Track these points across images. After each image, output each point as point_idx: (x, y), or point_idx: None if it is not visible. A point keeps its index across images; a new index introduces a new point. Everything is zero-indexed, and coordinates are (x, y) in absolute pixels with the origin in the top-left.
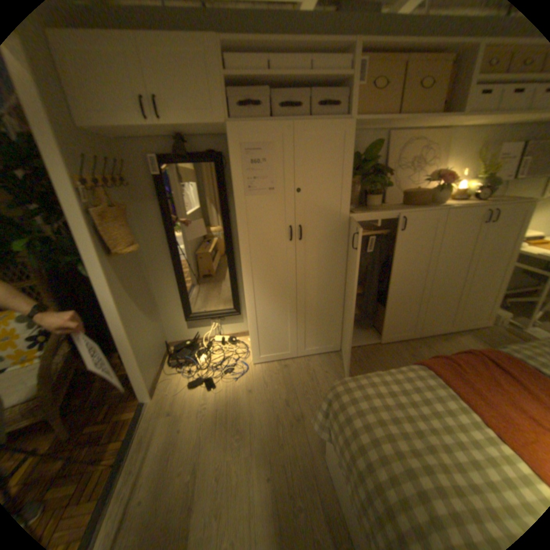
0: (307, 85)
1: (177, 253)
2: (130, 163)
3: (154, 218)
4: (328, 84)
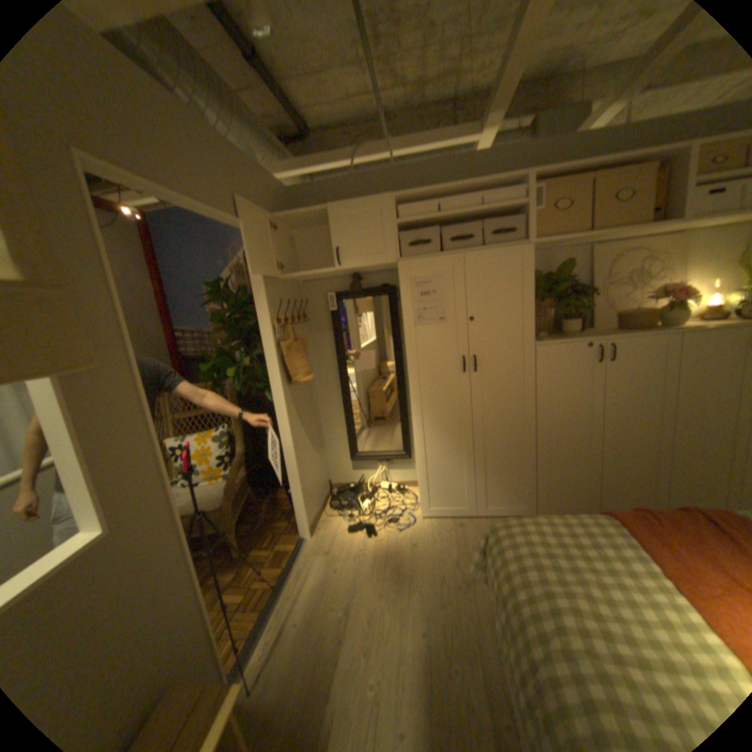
0: (481, 217)
1: (347, 386)
2: (313, 302)
3: (329, 350)
4: (504, 213)
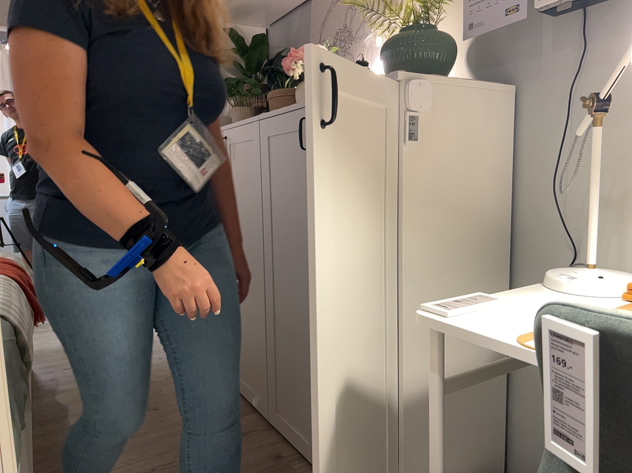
0: None
1: None
2: None
3: None
4: None
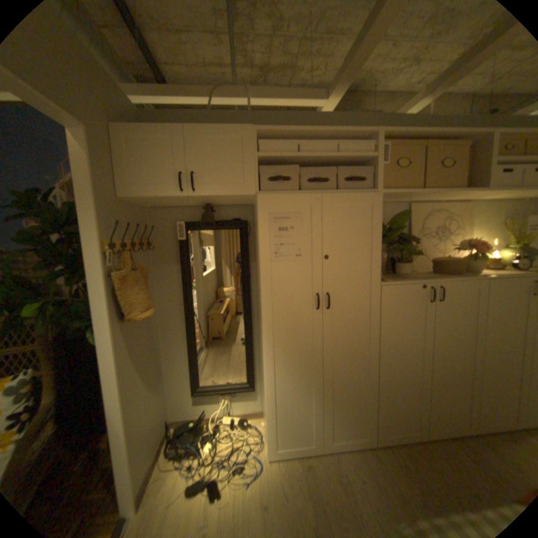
0: (331, 166)
1: (192, 318)
2: (160, 229)
3: (174, 281)
4: (351, 164)
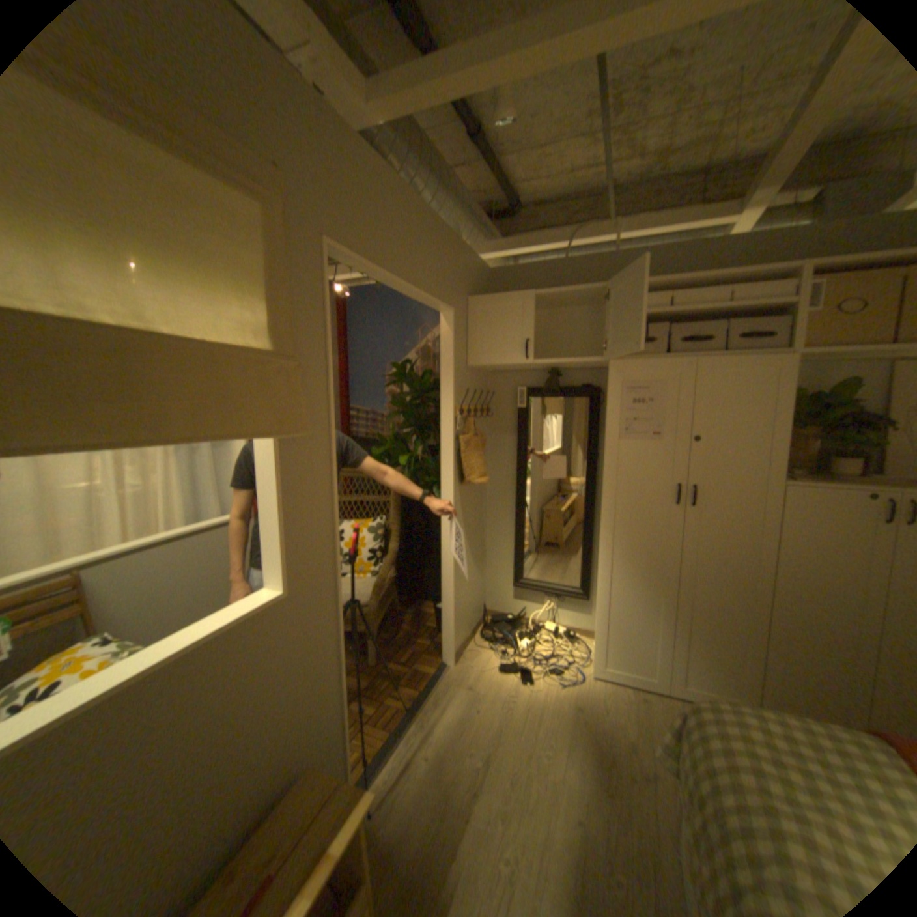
0: (726, 316)
1: (523, 498)
2: (500, 396)
3: (509, 453)
4: (760, 312)
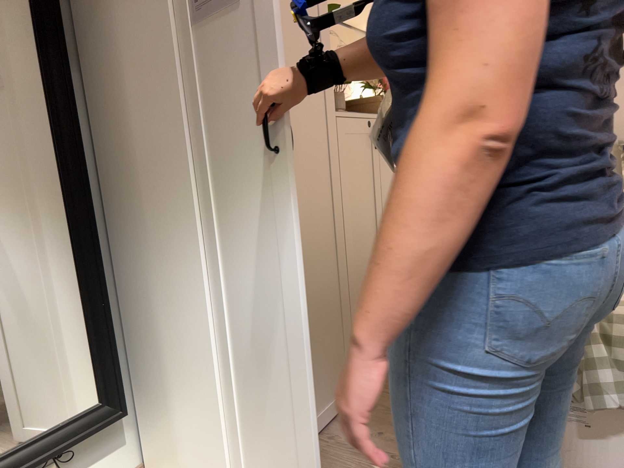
0: None
1: None
2: None
3: None
4: None
